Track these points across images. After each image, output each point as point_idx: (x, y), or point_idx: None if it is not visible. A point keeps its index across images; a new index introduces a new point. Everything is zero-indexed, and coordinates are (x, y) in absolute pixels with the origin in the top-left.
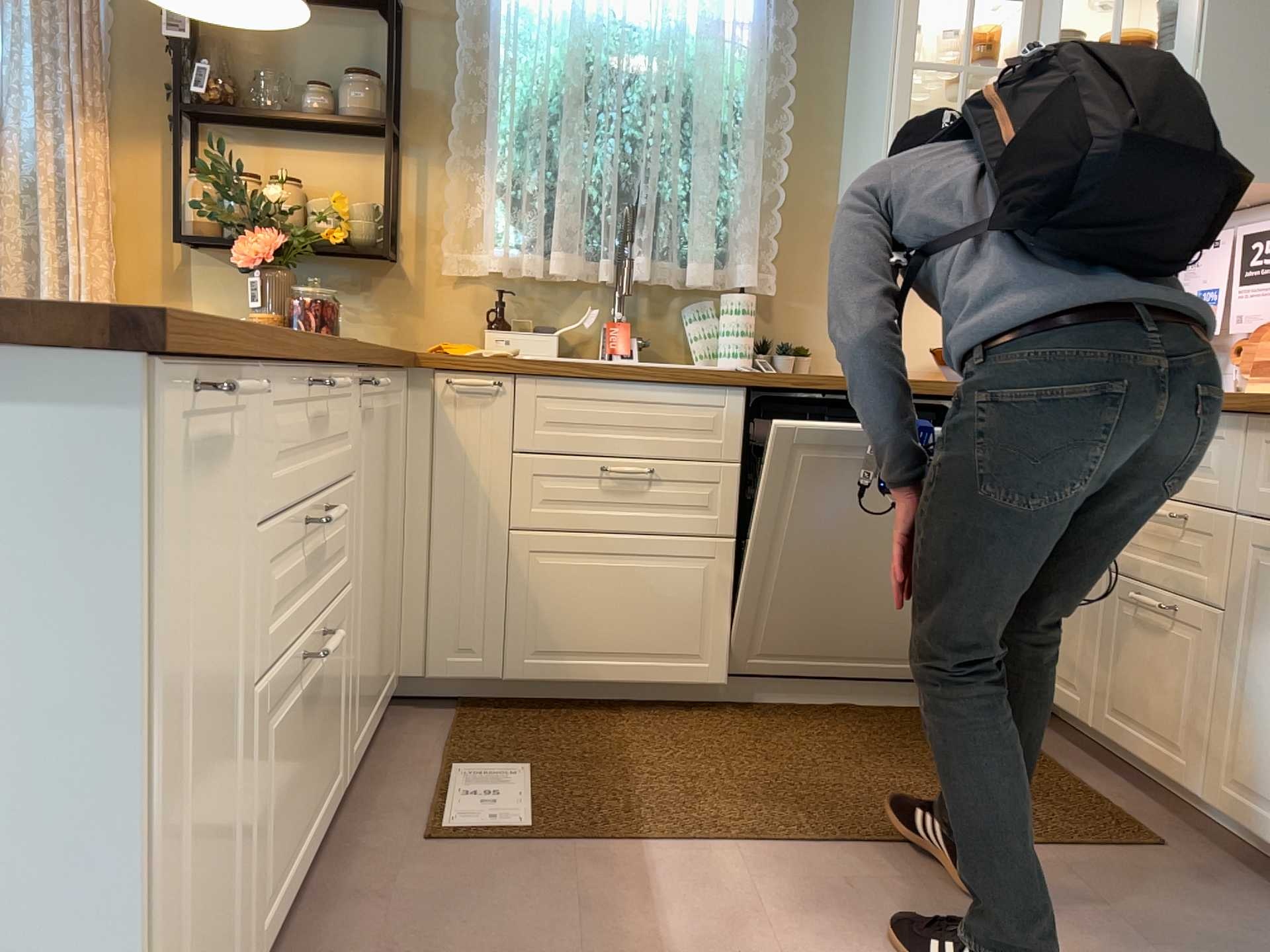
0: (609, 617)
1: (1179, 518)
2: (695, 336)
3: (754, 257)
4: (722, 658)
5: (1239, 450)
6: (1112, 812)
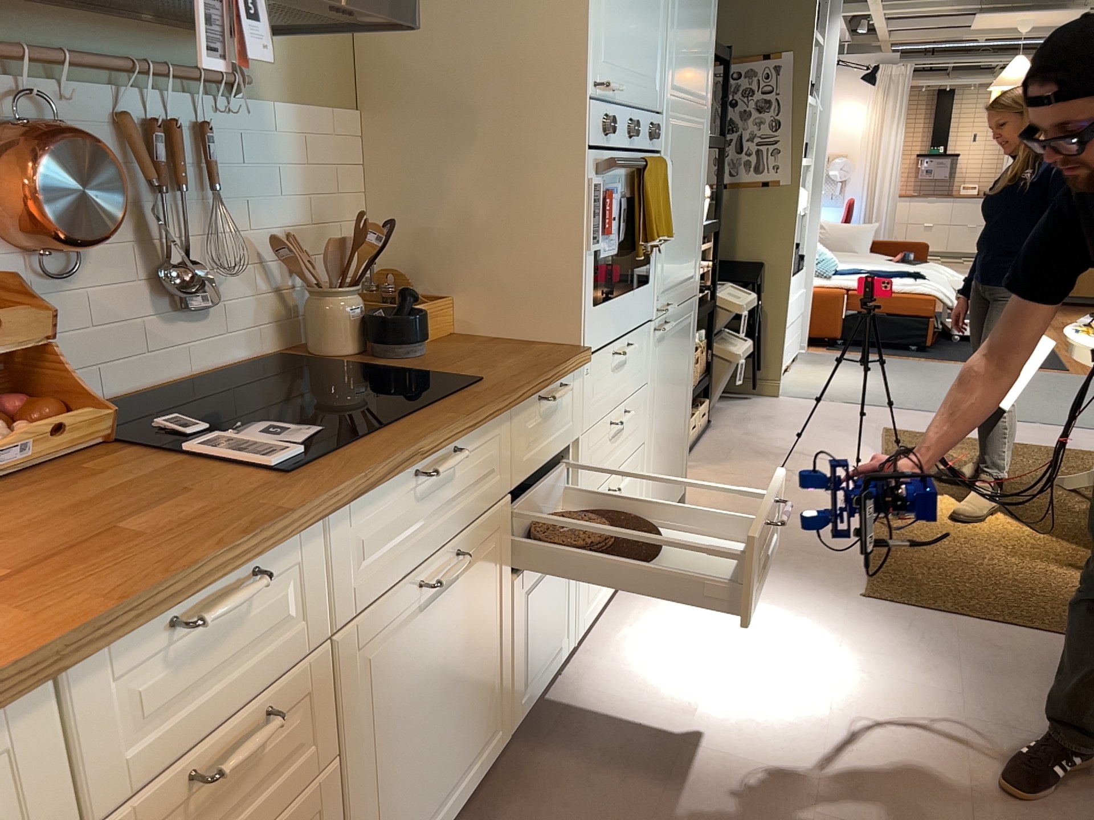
0: None
1: (284, 712)
2: None
3: None
4: None
5: (320, 560)
6: None
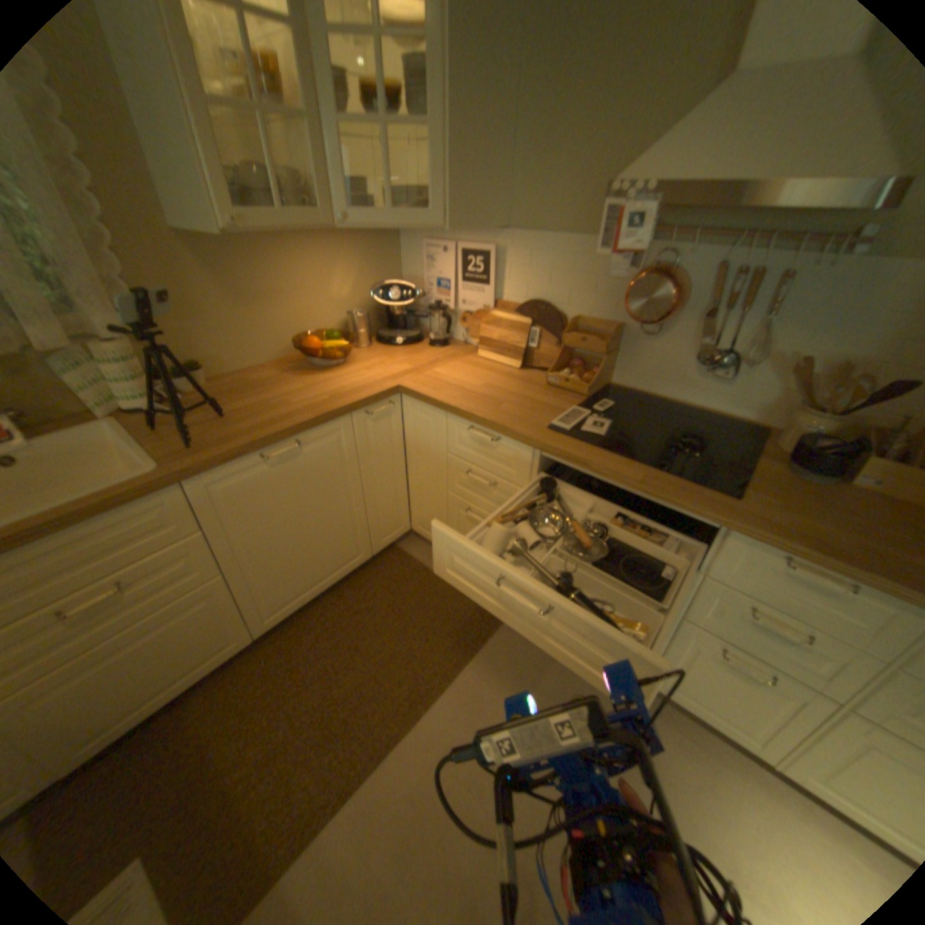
0: (139, 681)
1: (493, 485)
2: (76, 389)
3: (103, 304)
4: (243, 634)
5: (527, 459)
6: (473, 603)
